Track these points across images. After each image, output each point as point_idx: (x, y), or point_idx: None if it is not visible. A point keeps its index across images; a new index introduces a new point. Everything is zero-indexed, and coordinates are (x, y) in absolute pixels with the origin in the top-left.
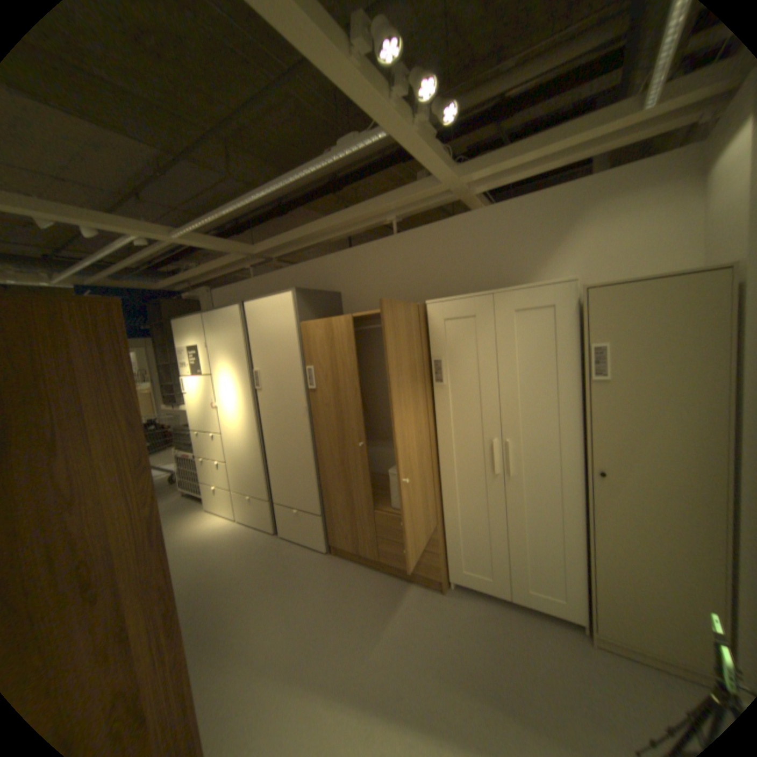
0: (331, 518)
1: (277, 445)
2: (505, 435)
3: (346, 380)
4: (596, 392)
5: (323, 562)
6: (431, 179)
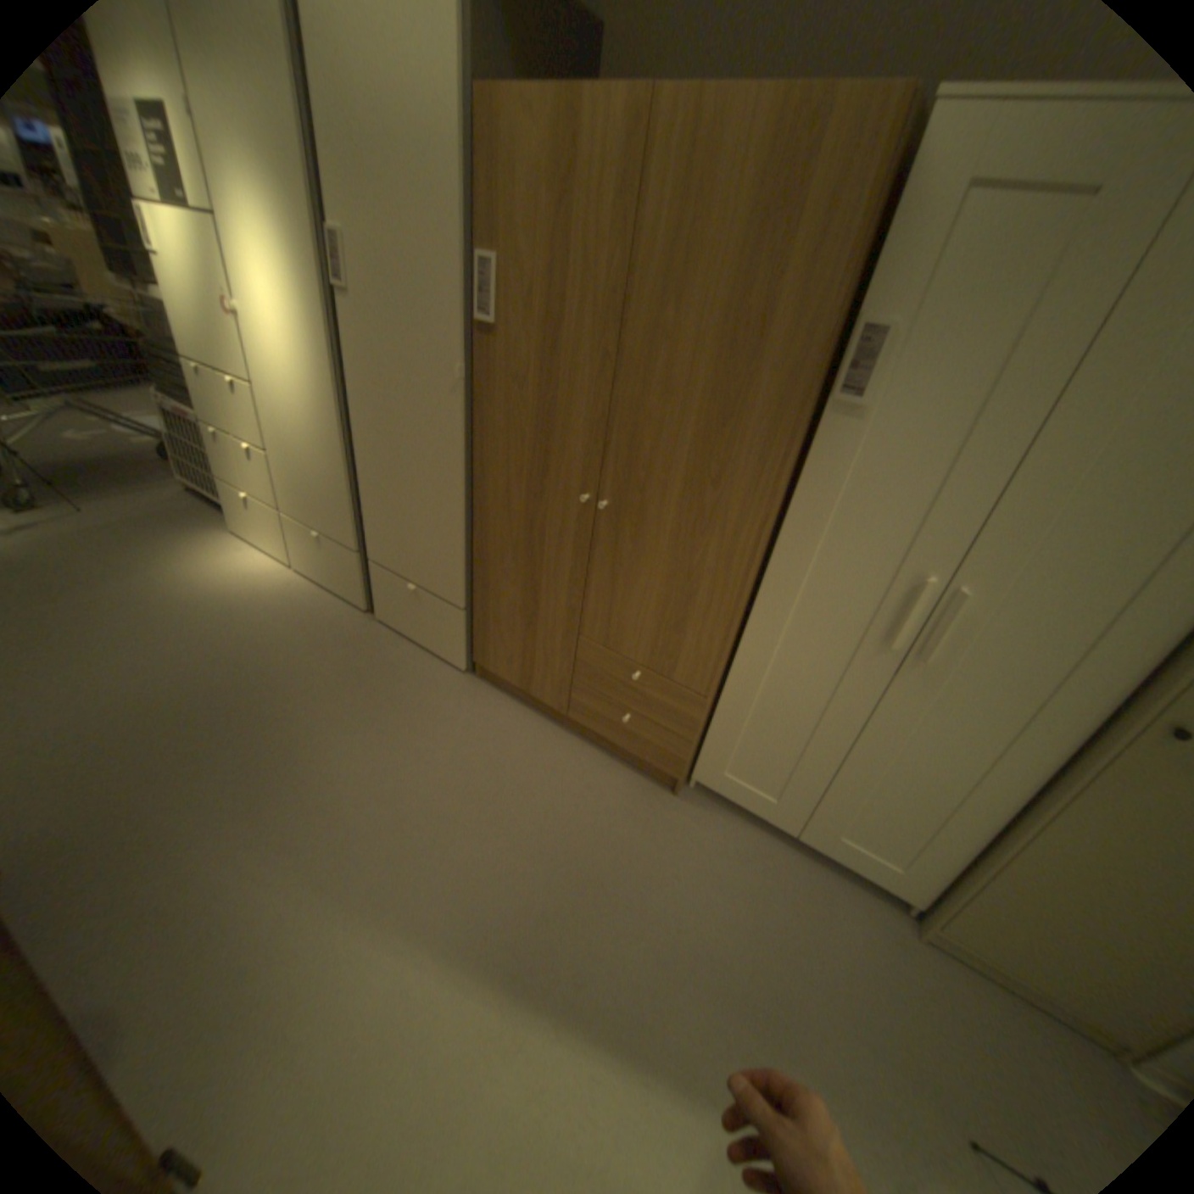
0: (486, 619)
1: (381, 444)
2: (966, 574)
3: (584, 318)
4: None
5: (459, 686)
6: None
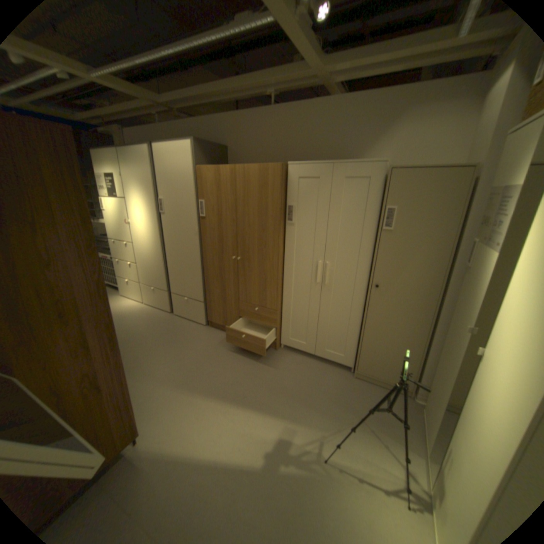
0: (210, 303)
1: (175, 254)
2: (326, 259)
3: (227, 212)
4: (383, 236)
5: (204, 329)
6: (304, 63)
